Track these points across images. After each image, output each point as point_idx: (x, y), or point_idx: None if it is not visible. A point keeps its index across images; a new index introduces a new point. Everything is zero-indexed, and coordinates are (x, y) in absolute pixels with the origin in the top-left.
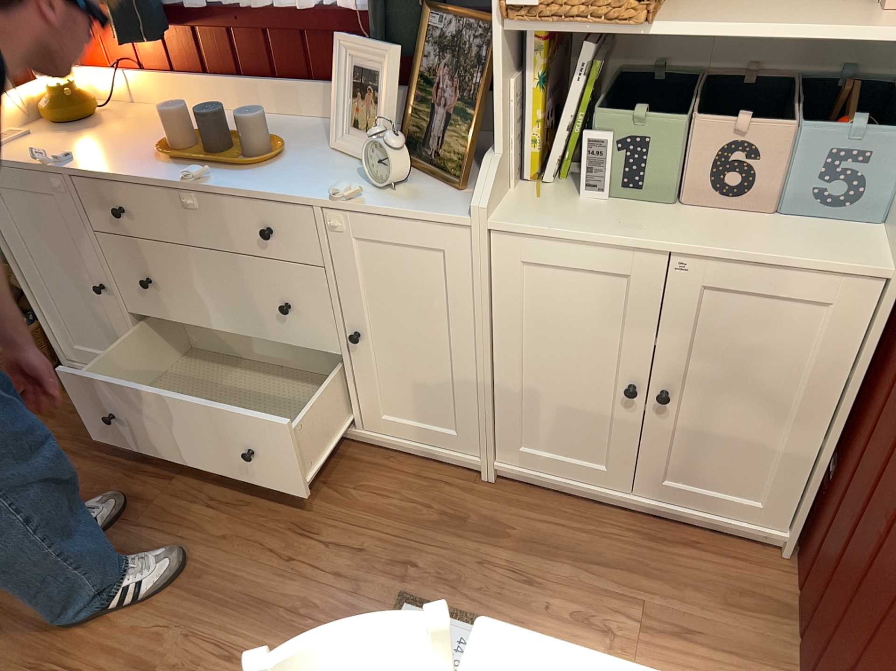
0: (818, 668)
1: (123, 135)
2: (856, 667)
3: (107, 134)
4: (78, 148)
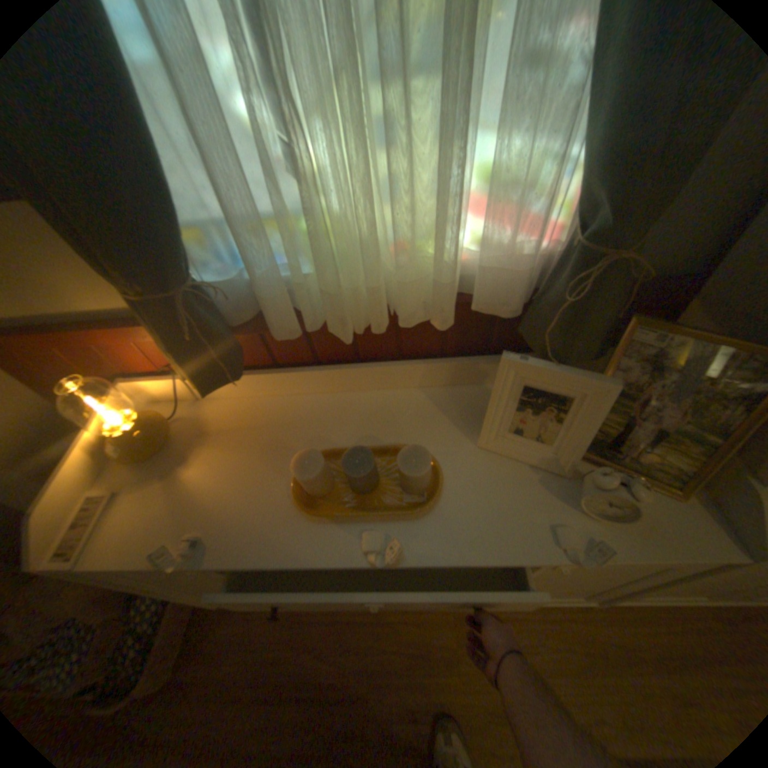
0: None
1: (228, 470)
2: None
3: (207, 472)
4: (191, 512)
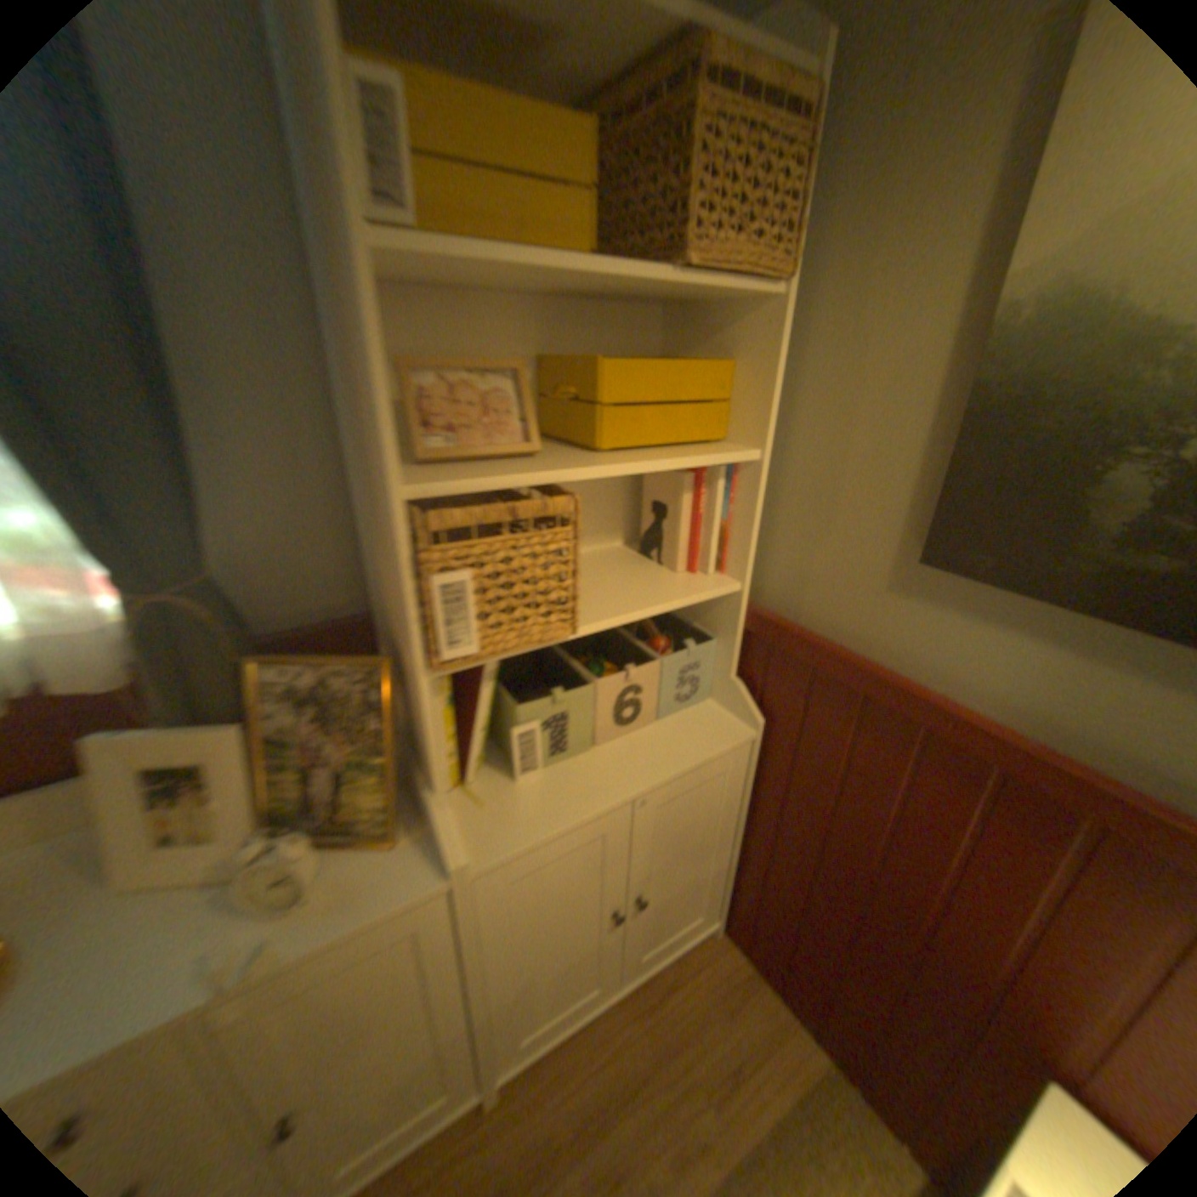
0: (822, 1022)
1: None
2: (884, 1018)
3: None
4: None
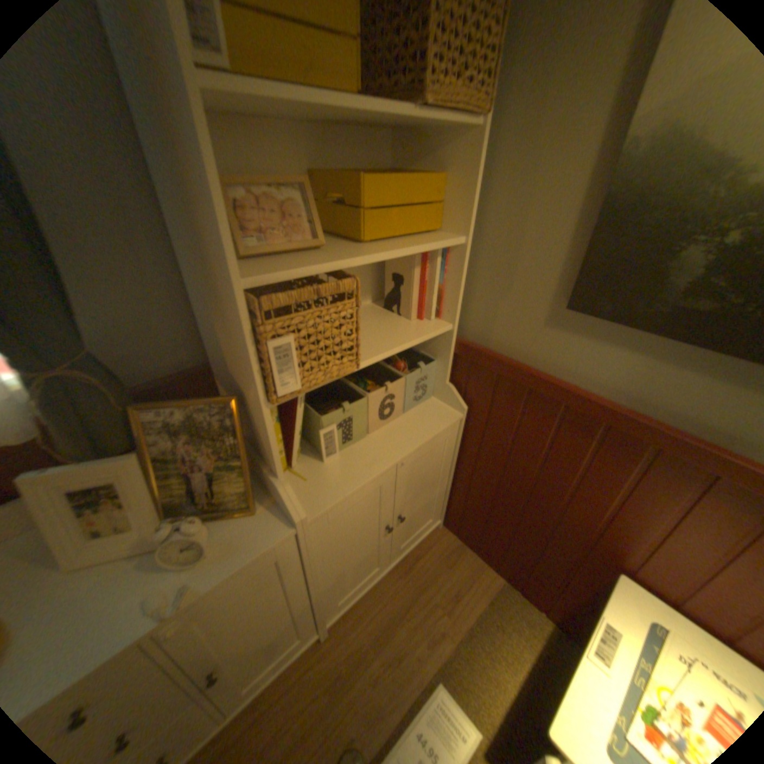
0: (500, 562)
1: None
2: (534, 556)
3: None
4: None
